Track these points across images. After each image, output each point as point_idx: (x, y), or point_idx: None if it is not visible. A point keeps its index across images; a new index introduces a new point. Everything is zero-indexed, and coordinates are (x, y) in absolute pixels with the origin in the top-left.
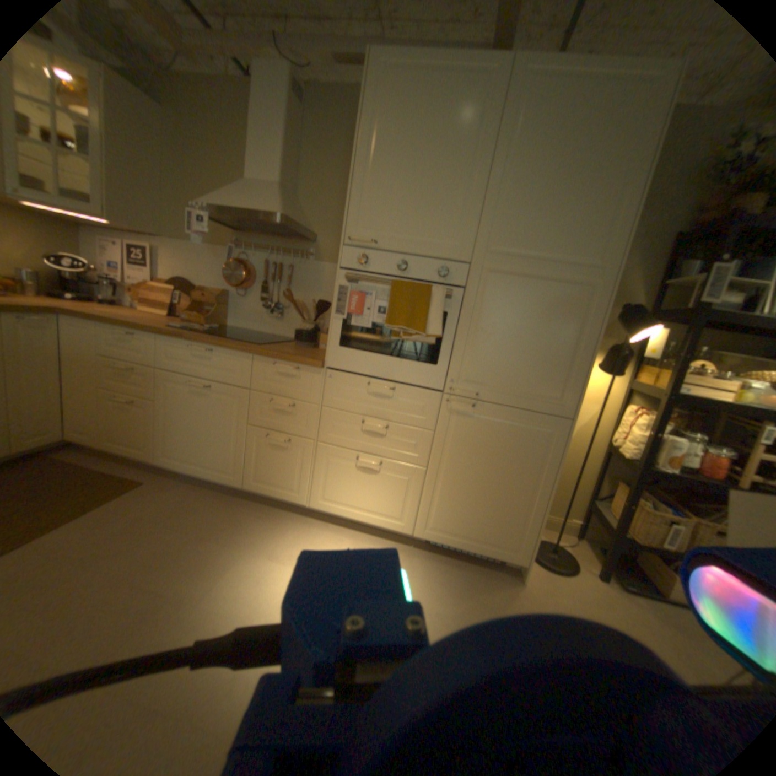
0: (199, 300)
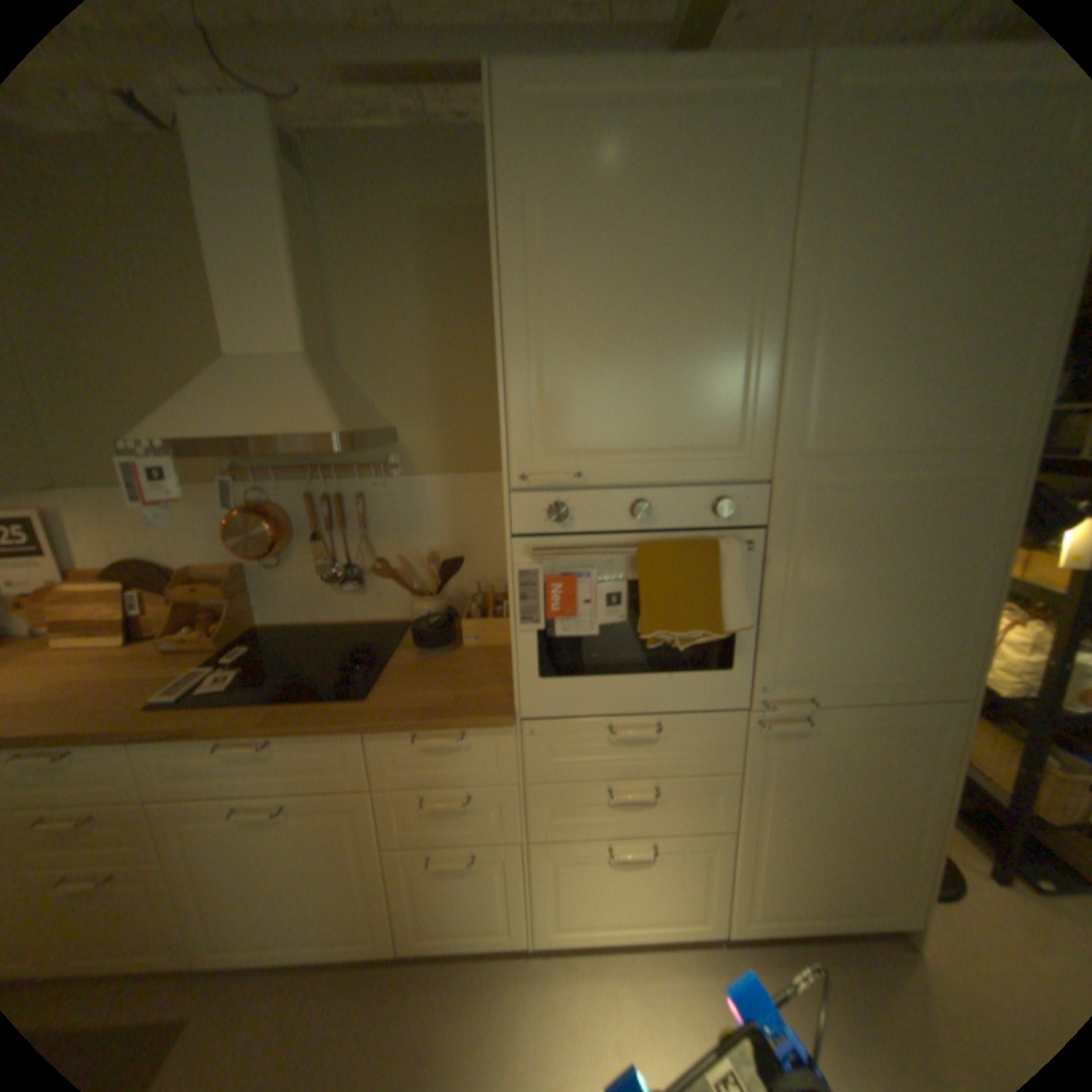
0: (187, 599)
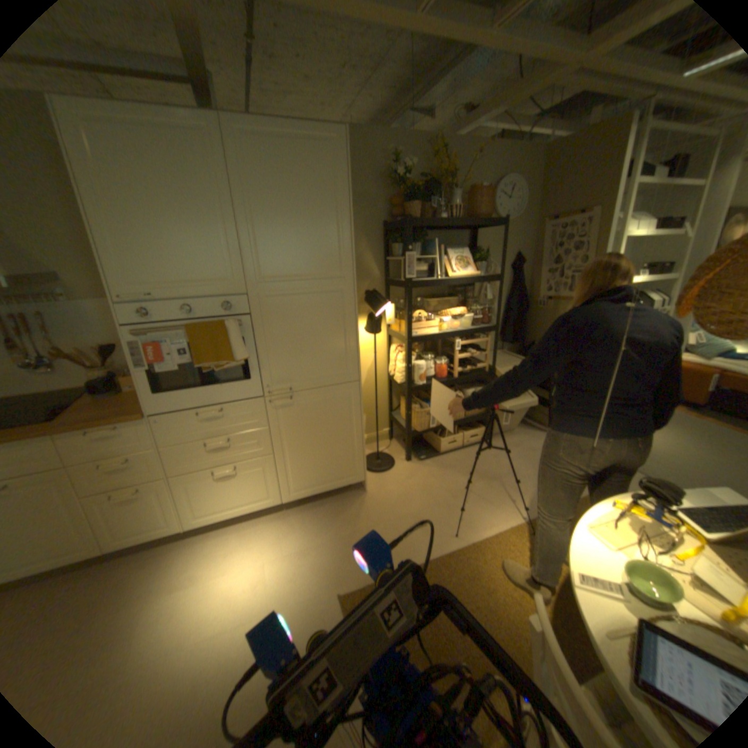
0: None
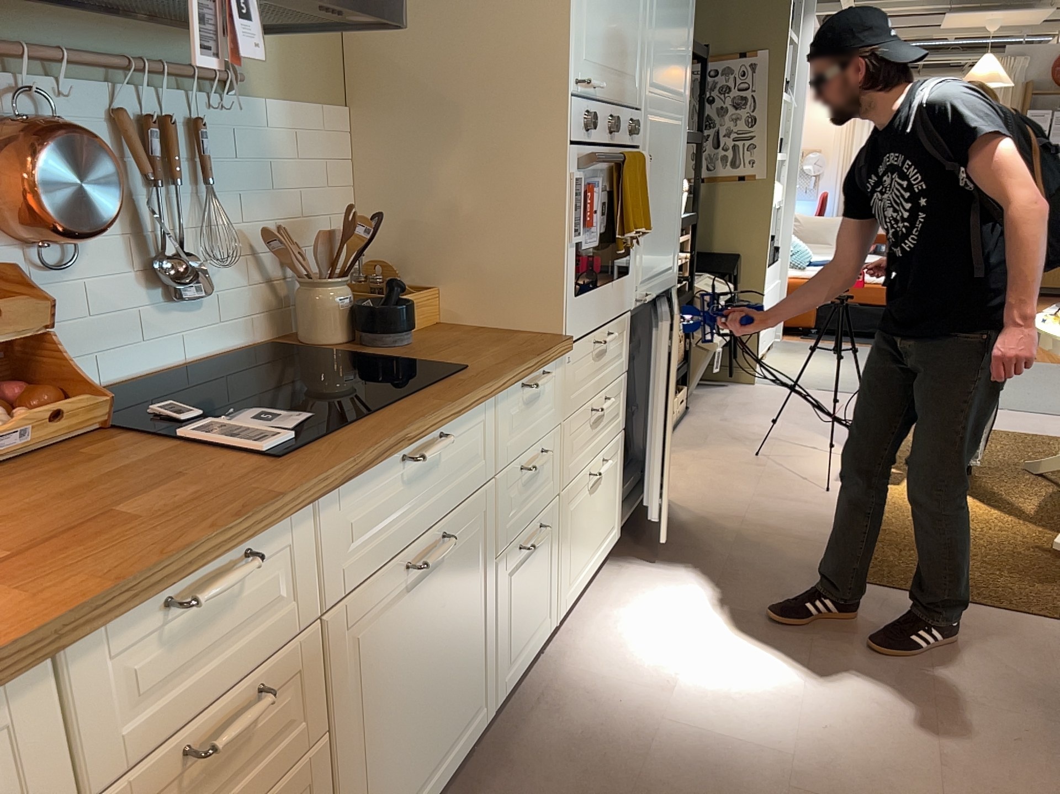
0: None
